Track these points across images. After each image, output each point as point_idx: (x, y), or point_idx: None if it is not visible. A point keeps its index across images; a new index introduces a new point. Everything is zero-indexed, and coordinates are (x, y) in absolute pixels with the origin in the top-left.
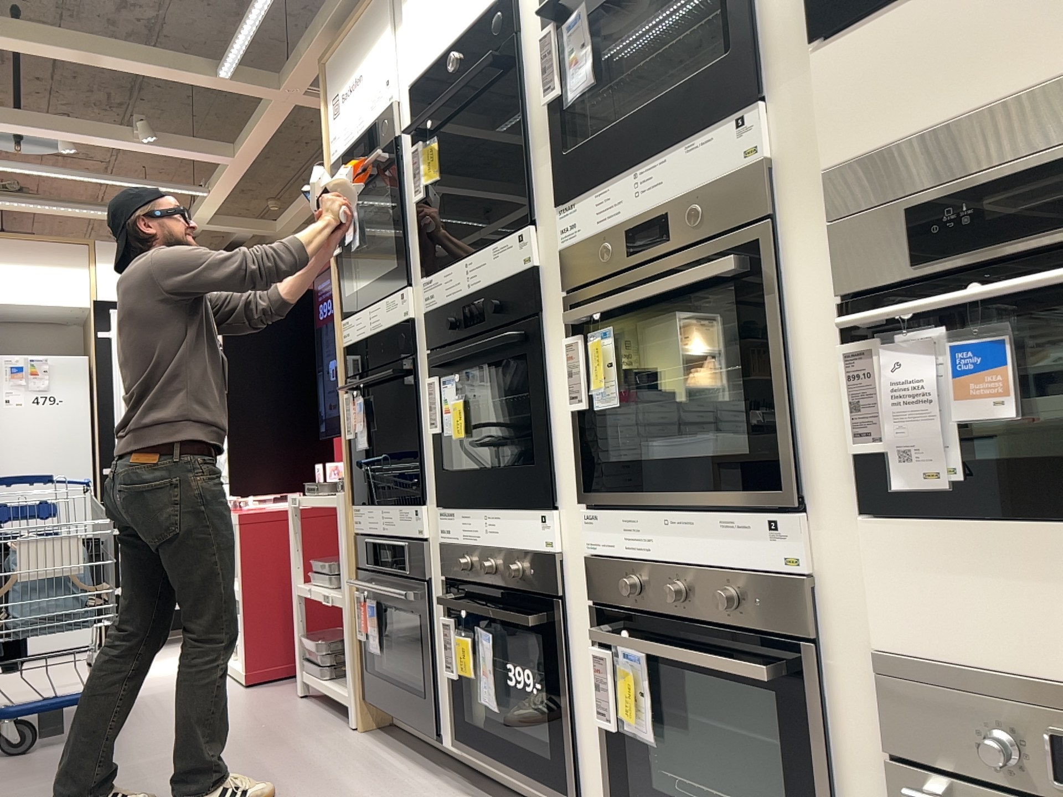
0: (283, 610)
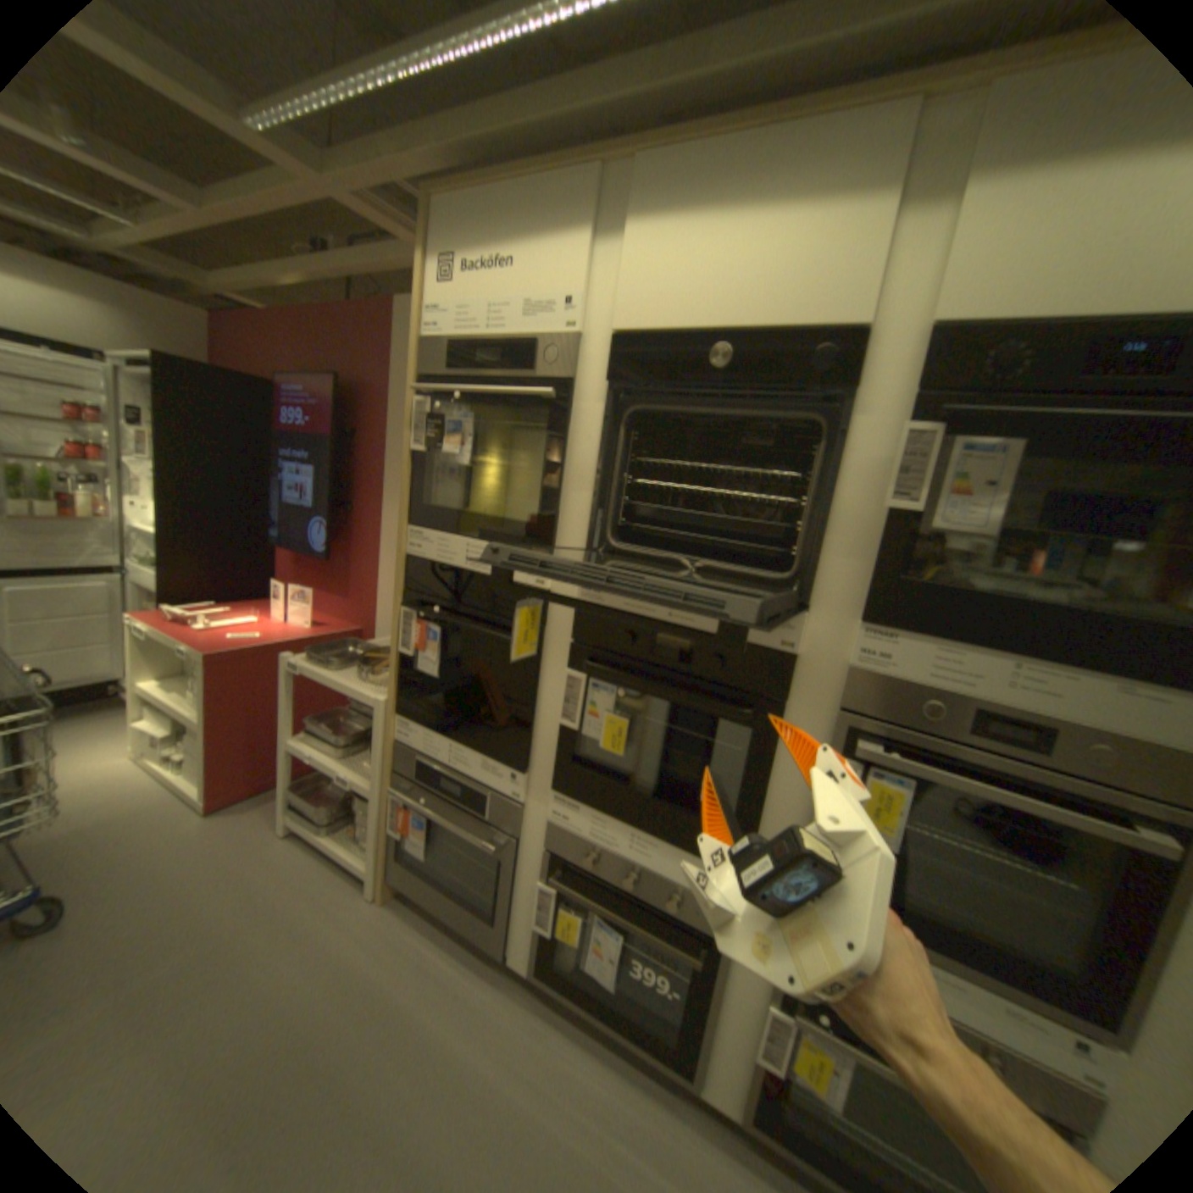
0: (249, 743)
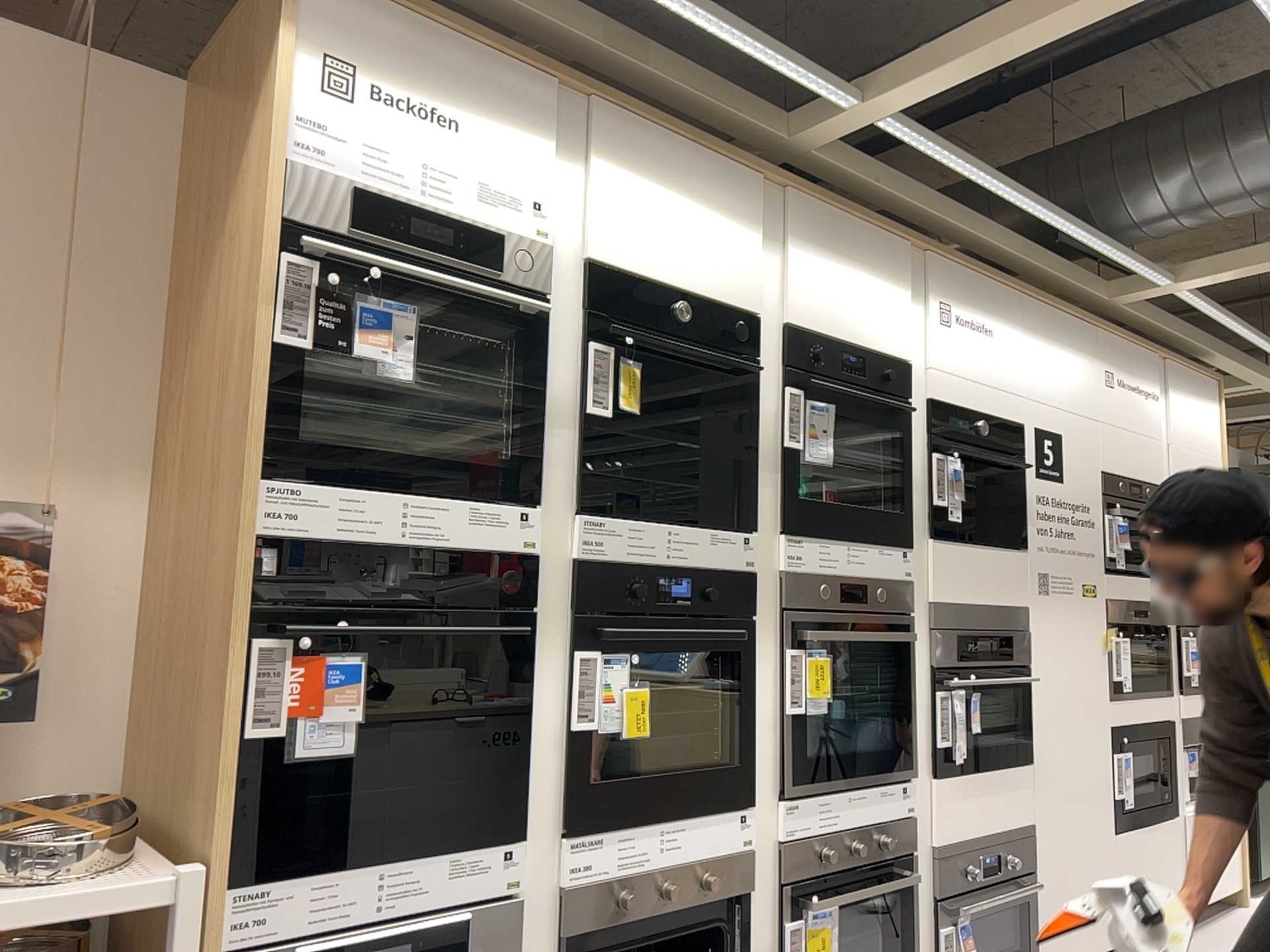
0: None
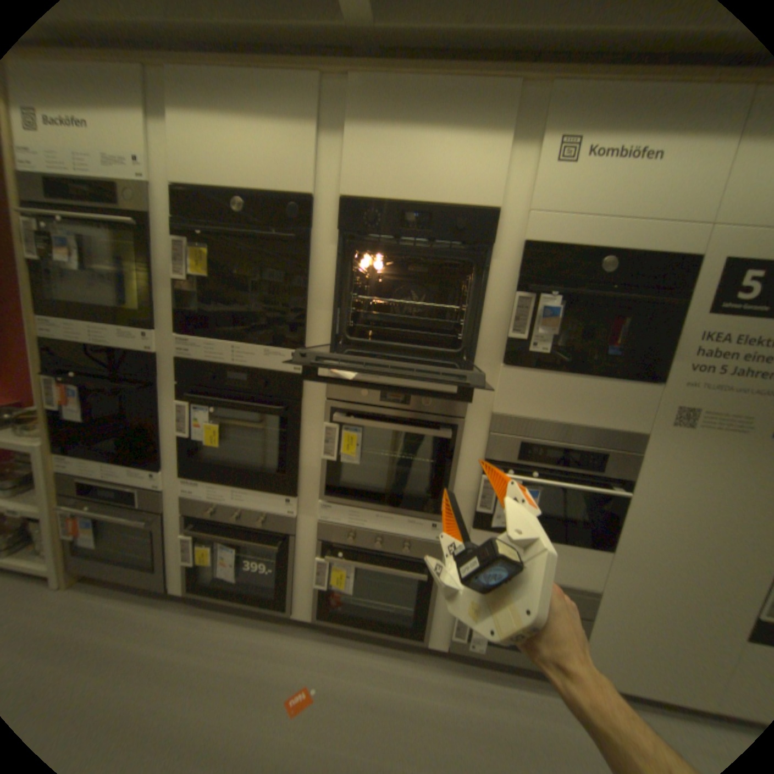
0: None
